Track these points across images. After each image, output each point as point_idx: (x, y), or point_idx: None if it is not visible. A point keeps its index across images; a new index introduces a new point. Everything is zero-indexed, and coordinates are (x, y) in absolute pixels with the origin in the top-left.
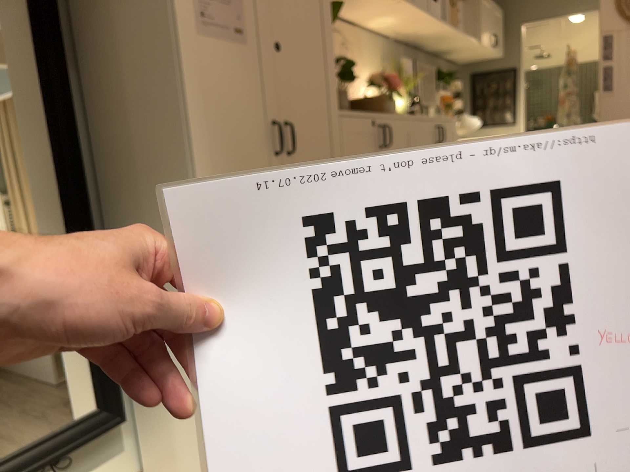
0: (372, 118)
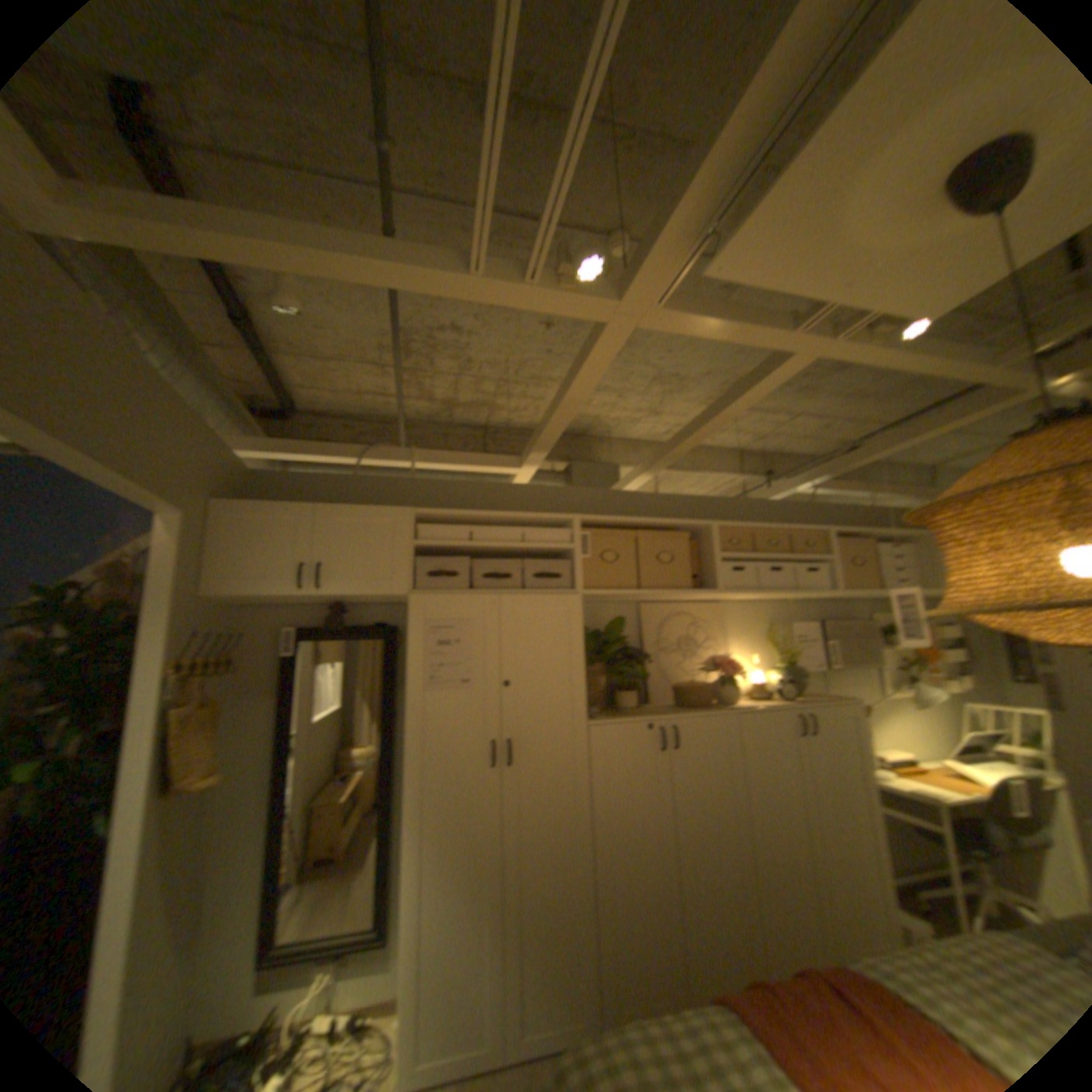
0: (647, 723)
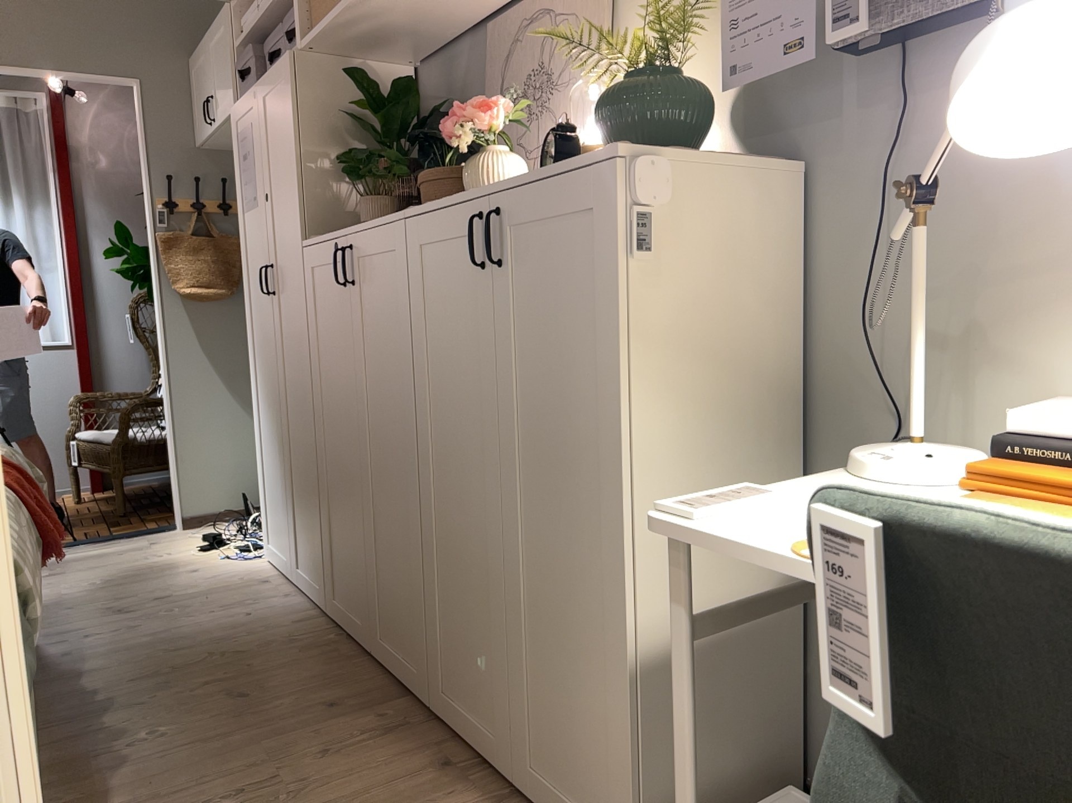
0: (333, 241)
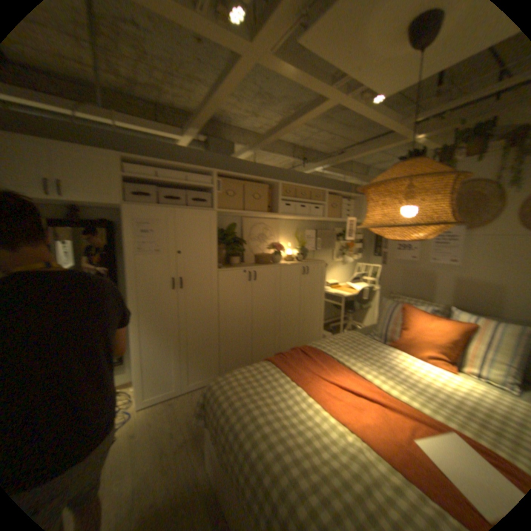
0: (243, 269)
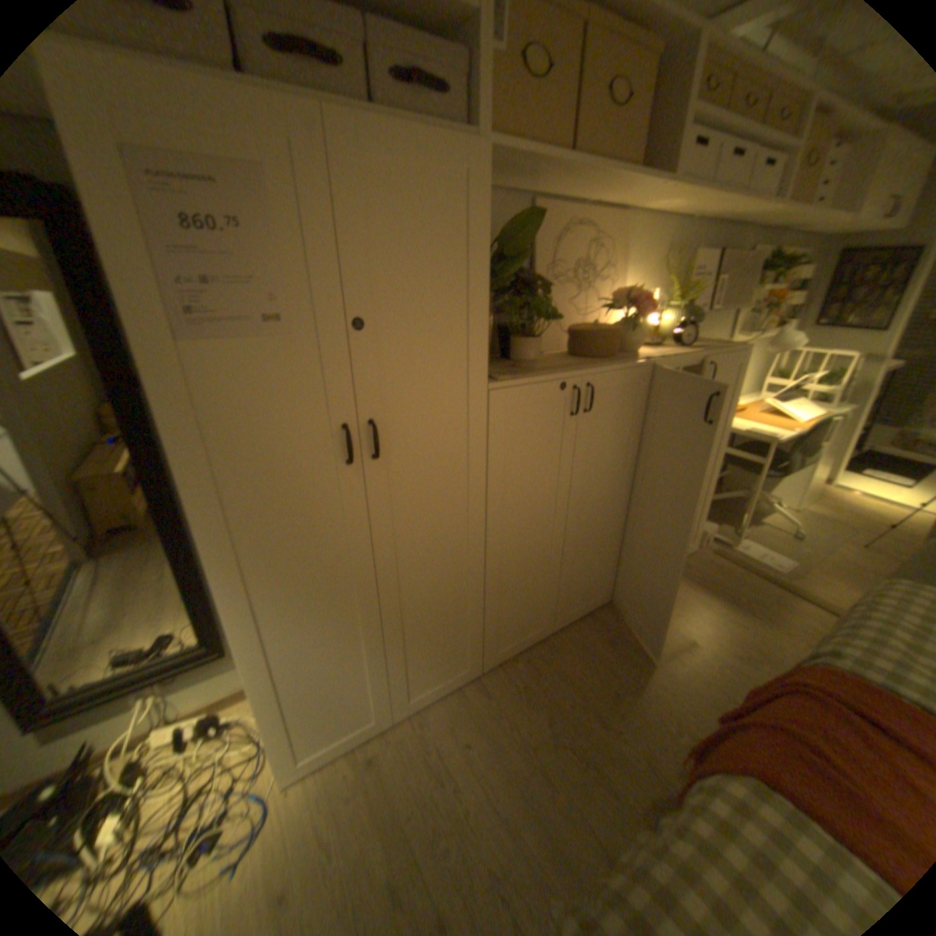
0: (562, 381)
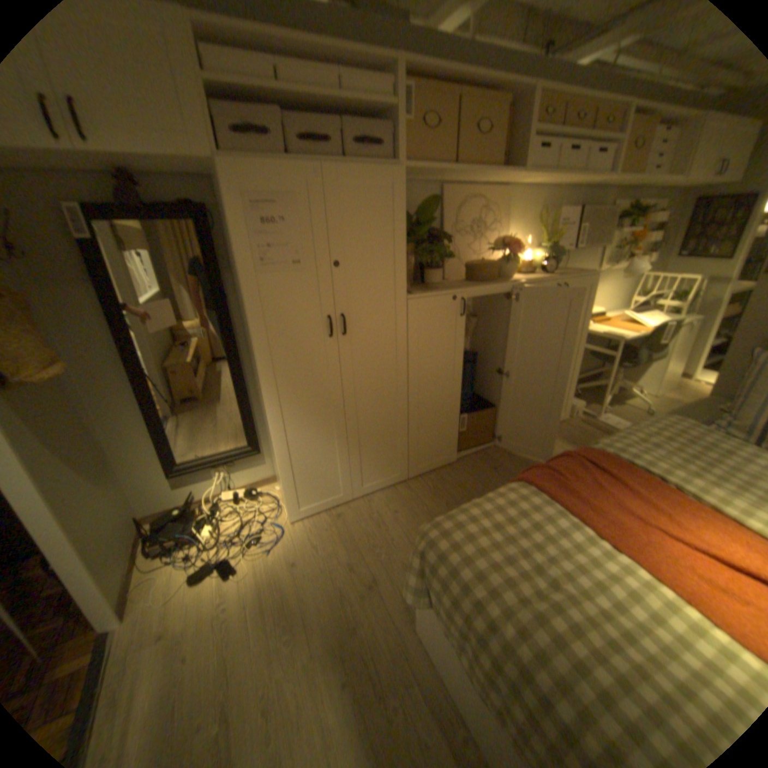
0: (454, 294)
